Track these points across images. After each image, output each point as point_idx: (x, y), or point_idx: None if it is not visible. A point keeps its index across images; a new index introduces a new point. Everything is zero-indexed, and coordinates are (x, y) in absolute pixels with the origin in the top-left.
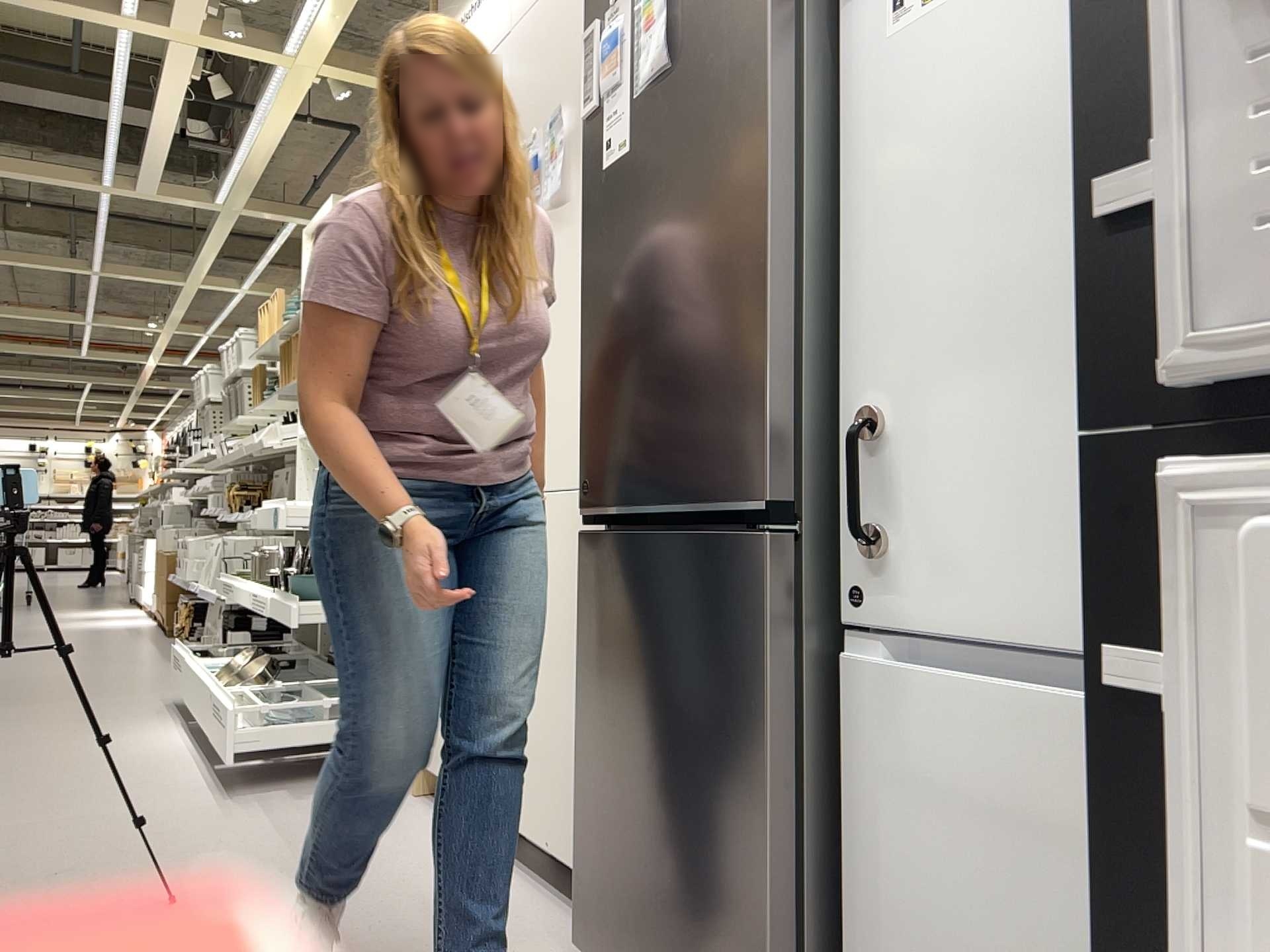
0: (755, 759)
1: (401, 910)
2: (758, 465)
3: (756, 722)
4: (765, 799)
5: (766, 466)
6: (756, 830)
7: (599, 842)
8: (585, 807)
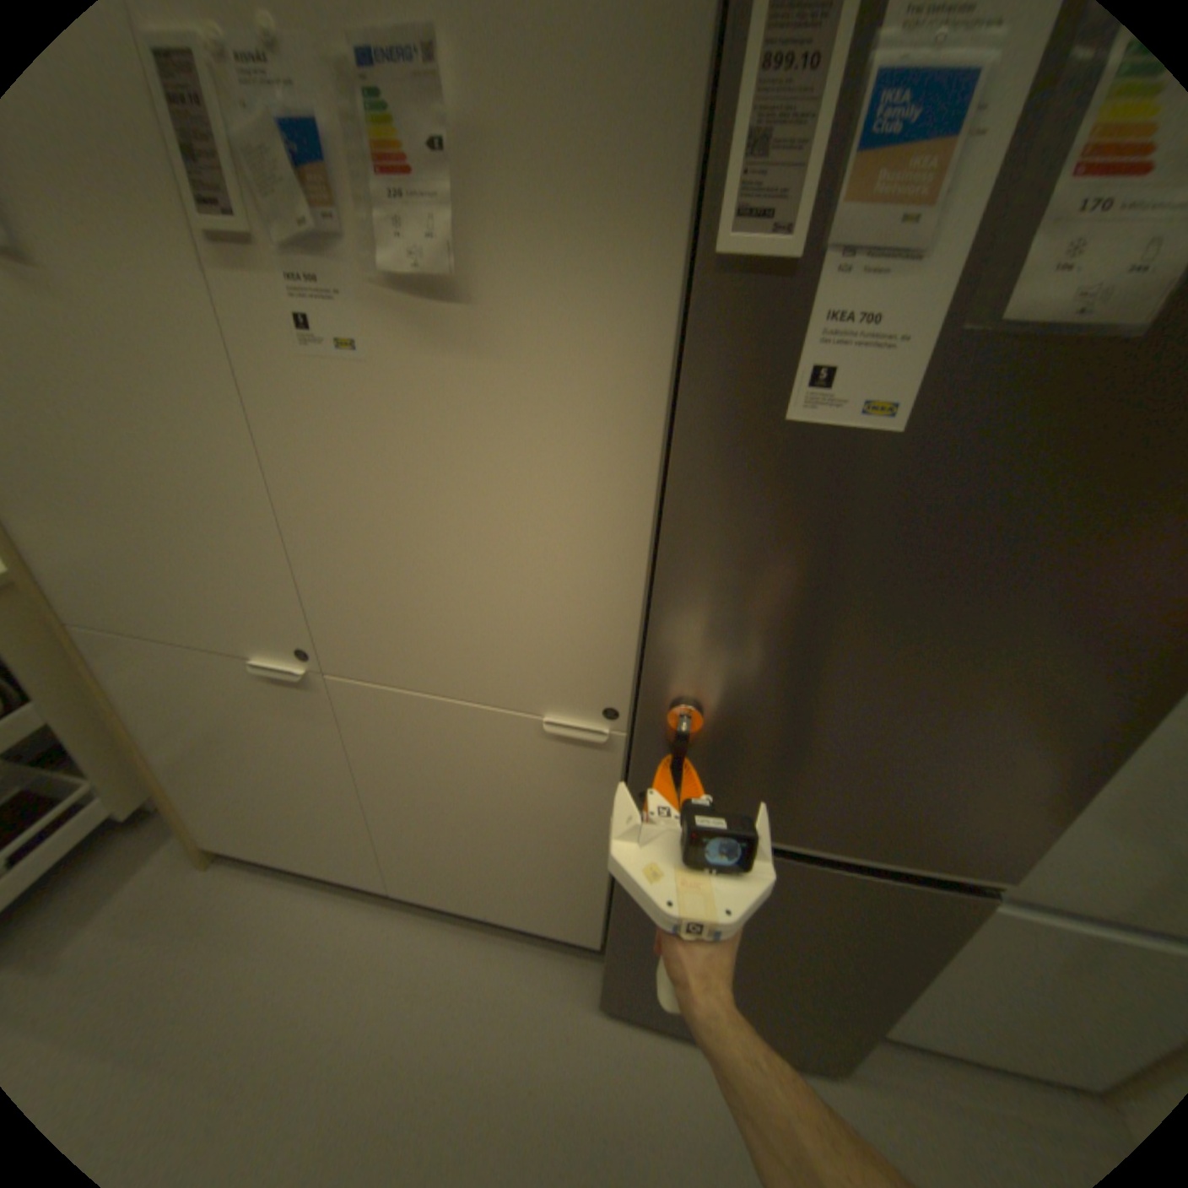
0: (906, 985)
1: (399, 1064)
2: (1016, 859)
3: (917, 973)
4: (907, 998)
5: (1027, 861)
6: (887, 1007)
7: (635, 970)
8: (618, 957)
